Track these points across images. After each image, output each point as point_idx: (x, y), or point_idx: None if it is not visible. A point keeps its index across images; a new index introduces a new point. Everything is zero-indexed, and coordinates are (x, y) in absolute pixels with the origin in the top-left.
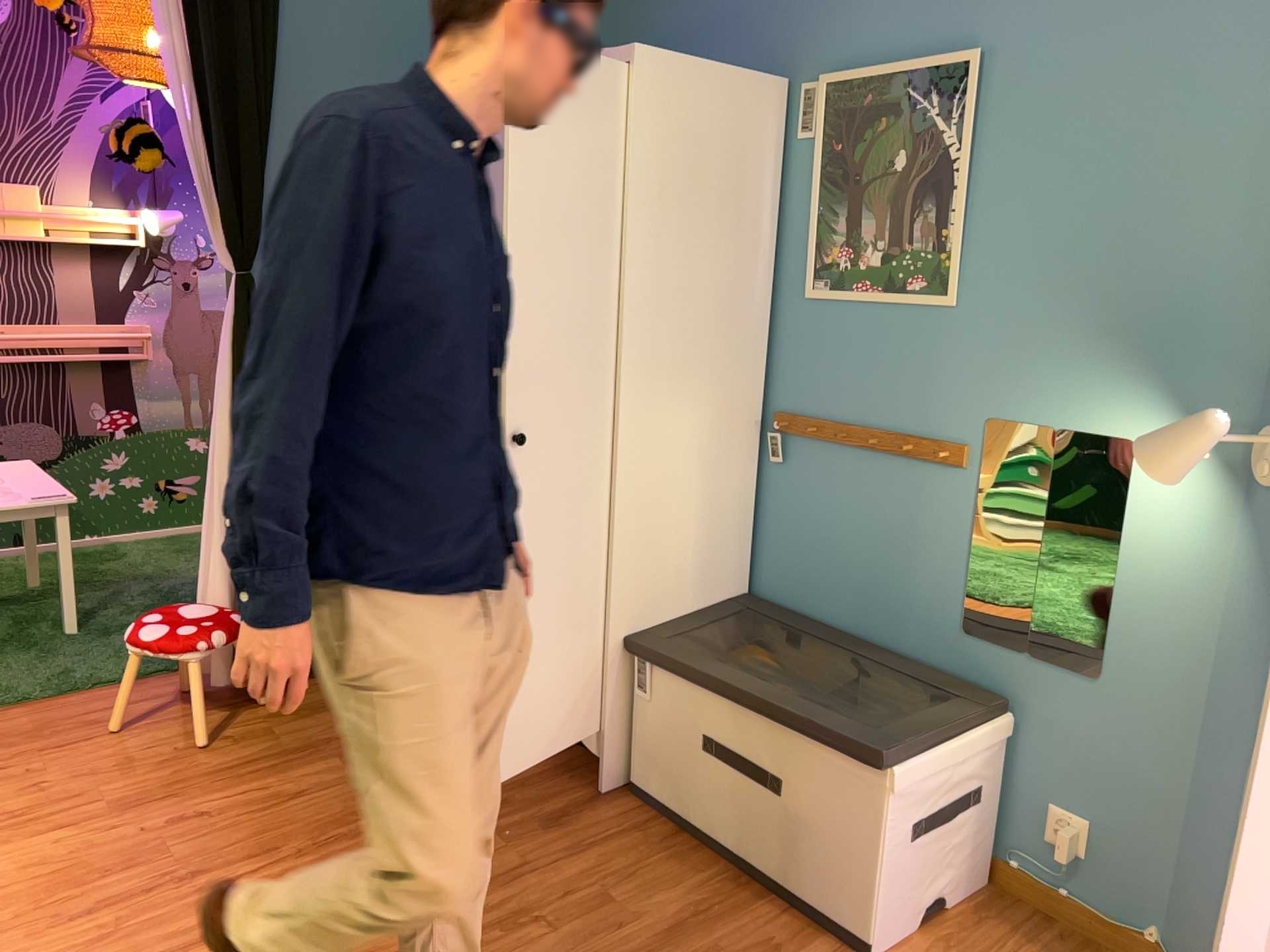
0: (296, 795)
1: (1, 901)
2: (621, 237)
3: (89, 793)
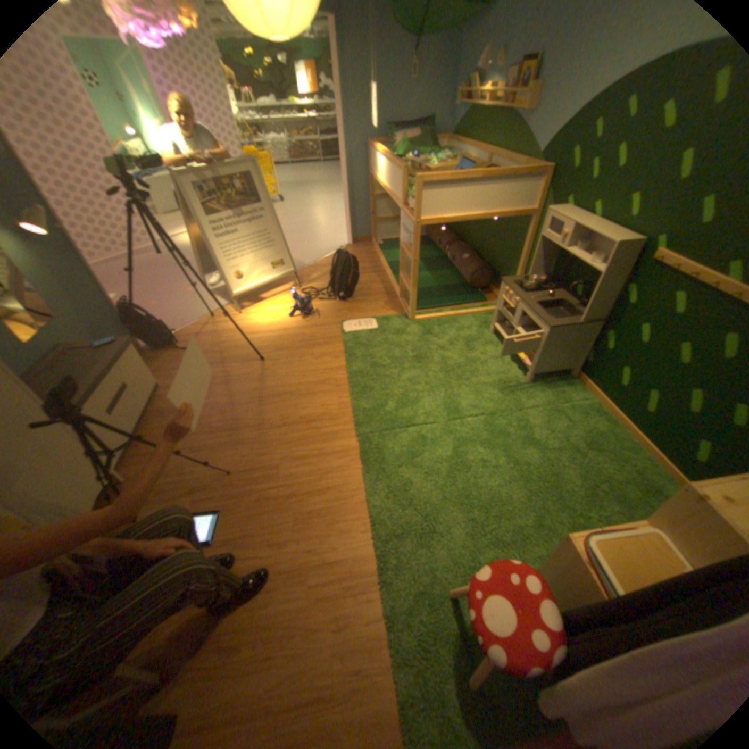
0: (222, 546)
1: (354, 513)
2: None
3: (311, 602)
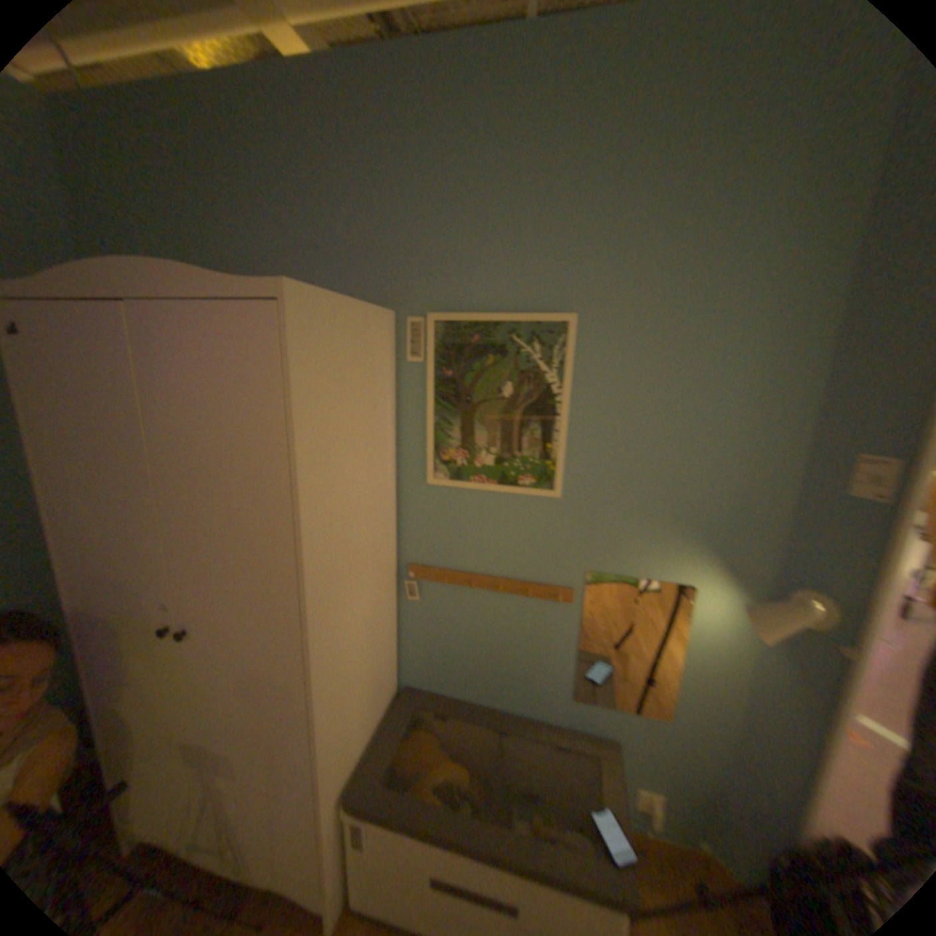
0: None
1: None
2: (290, 490)
3: None
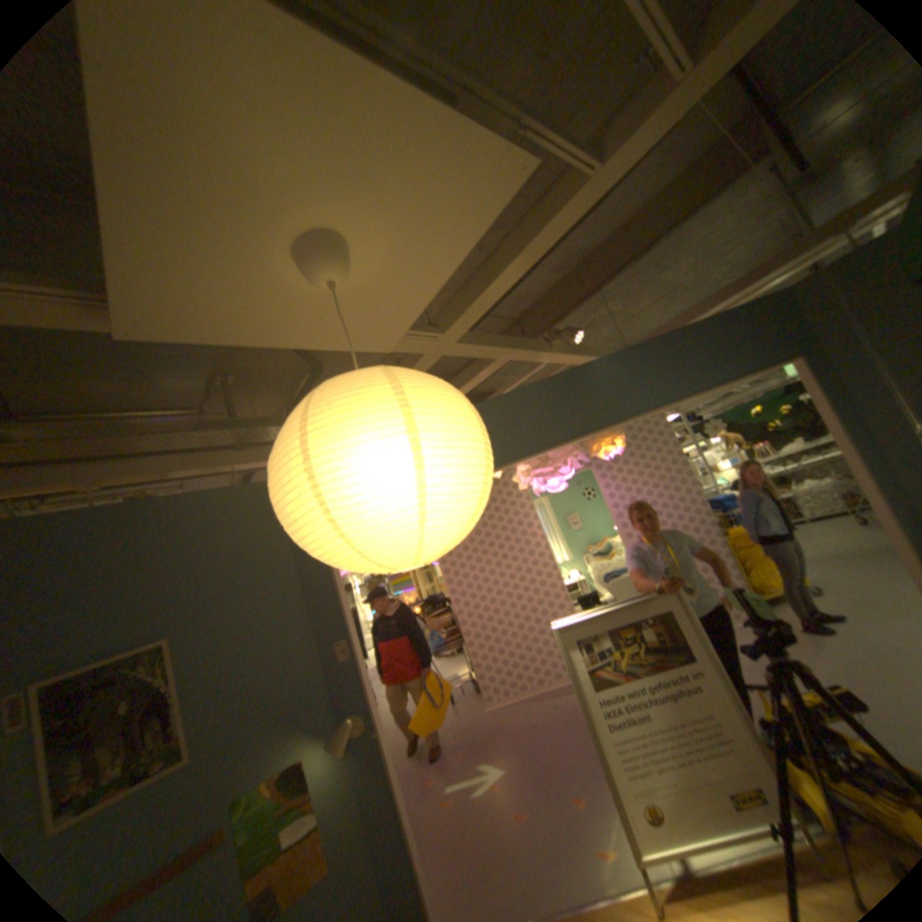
0: None
1: None
2: None
3: None
